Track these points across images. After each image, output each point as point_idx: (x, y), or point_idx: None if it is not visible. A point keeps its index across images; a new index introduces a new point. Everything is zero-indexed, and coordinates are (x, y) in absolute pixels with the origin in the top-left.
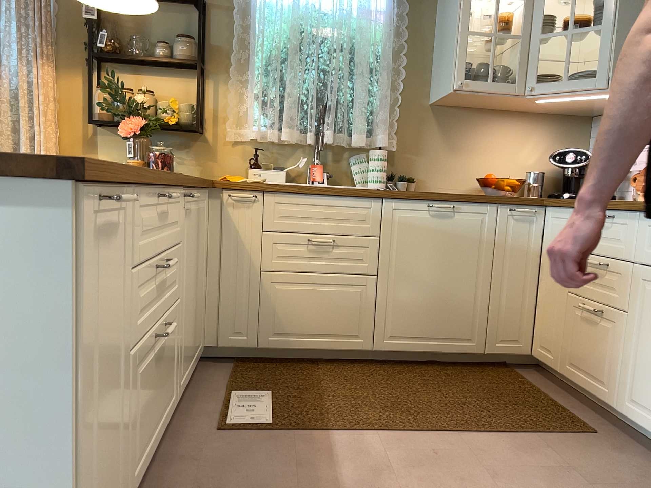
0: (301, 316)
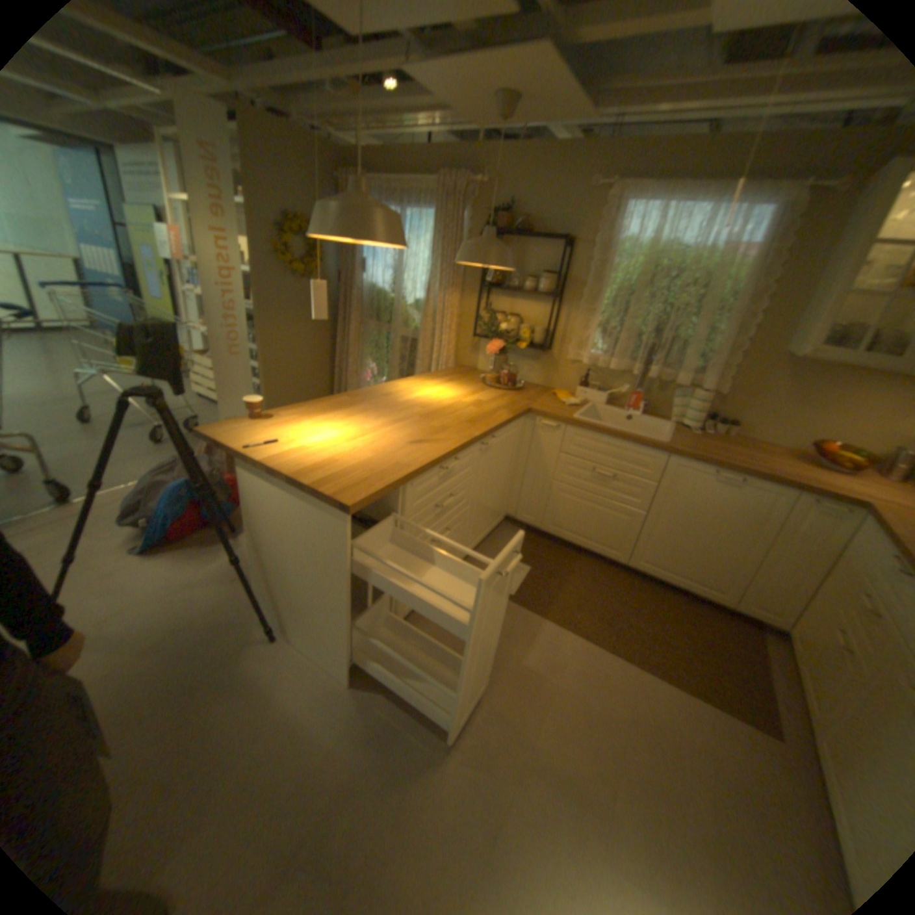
0: (576, 520)
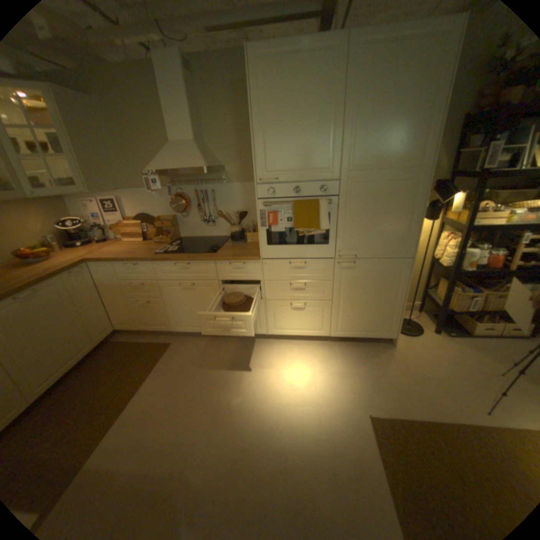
0: None
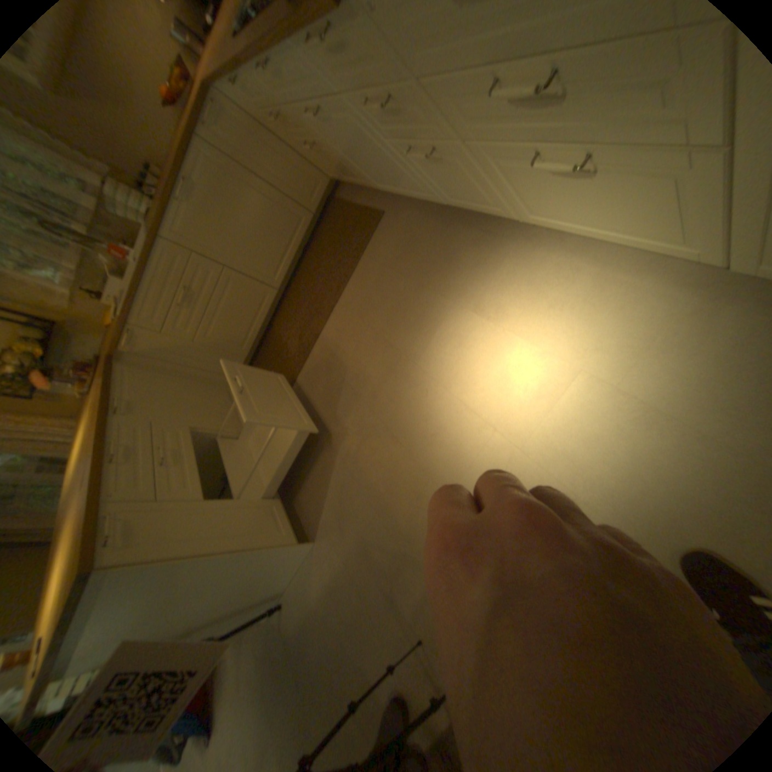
0: (236, 324)
